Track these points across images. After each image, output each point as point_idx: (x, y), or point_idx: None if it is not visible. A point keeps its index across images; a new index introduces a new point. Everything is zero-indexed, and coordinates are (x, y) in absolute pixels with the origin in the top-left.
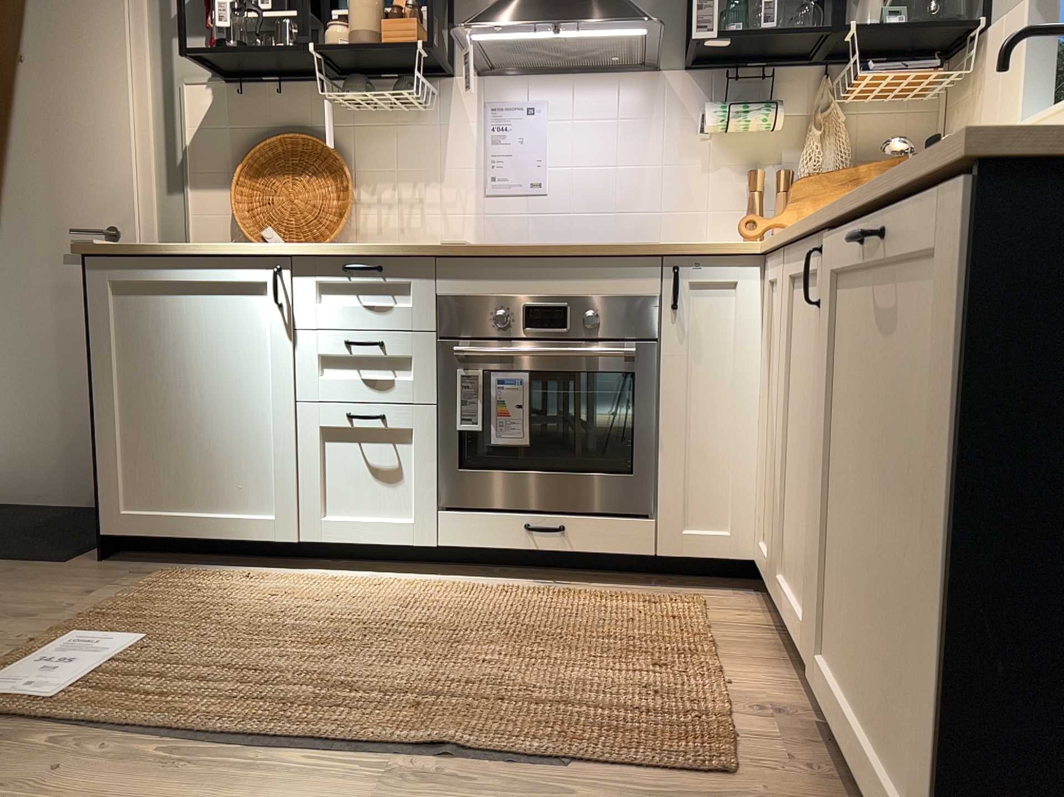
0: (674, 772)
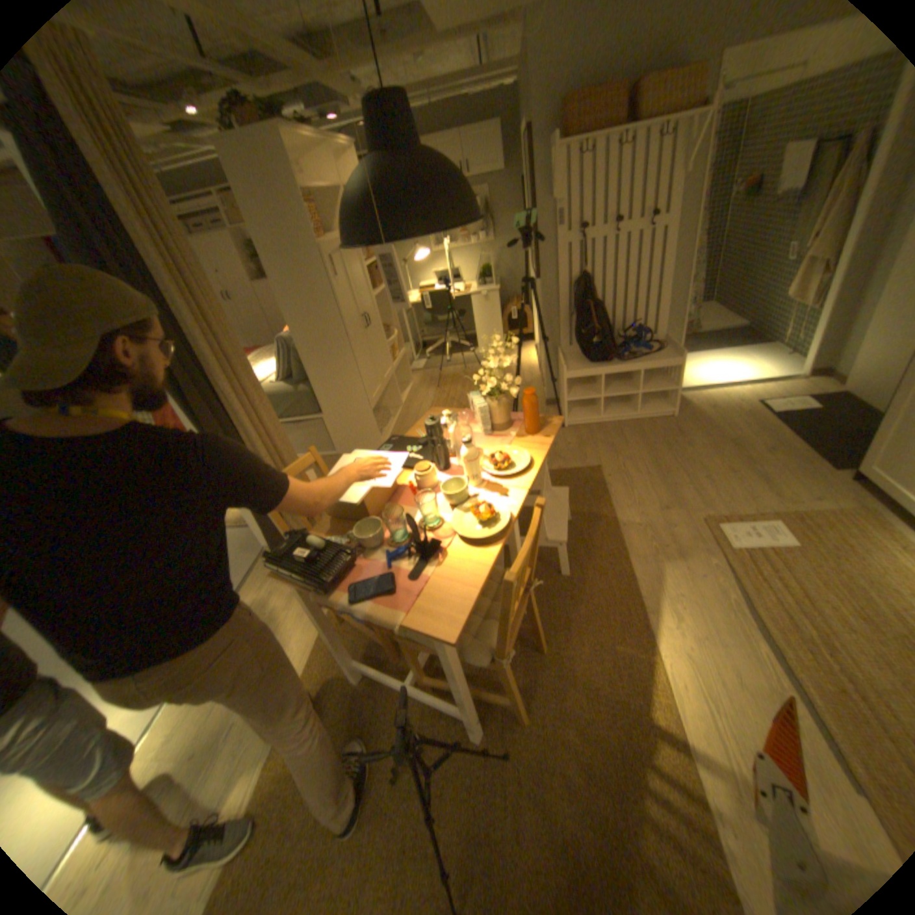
0: None
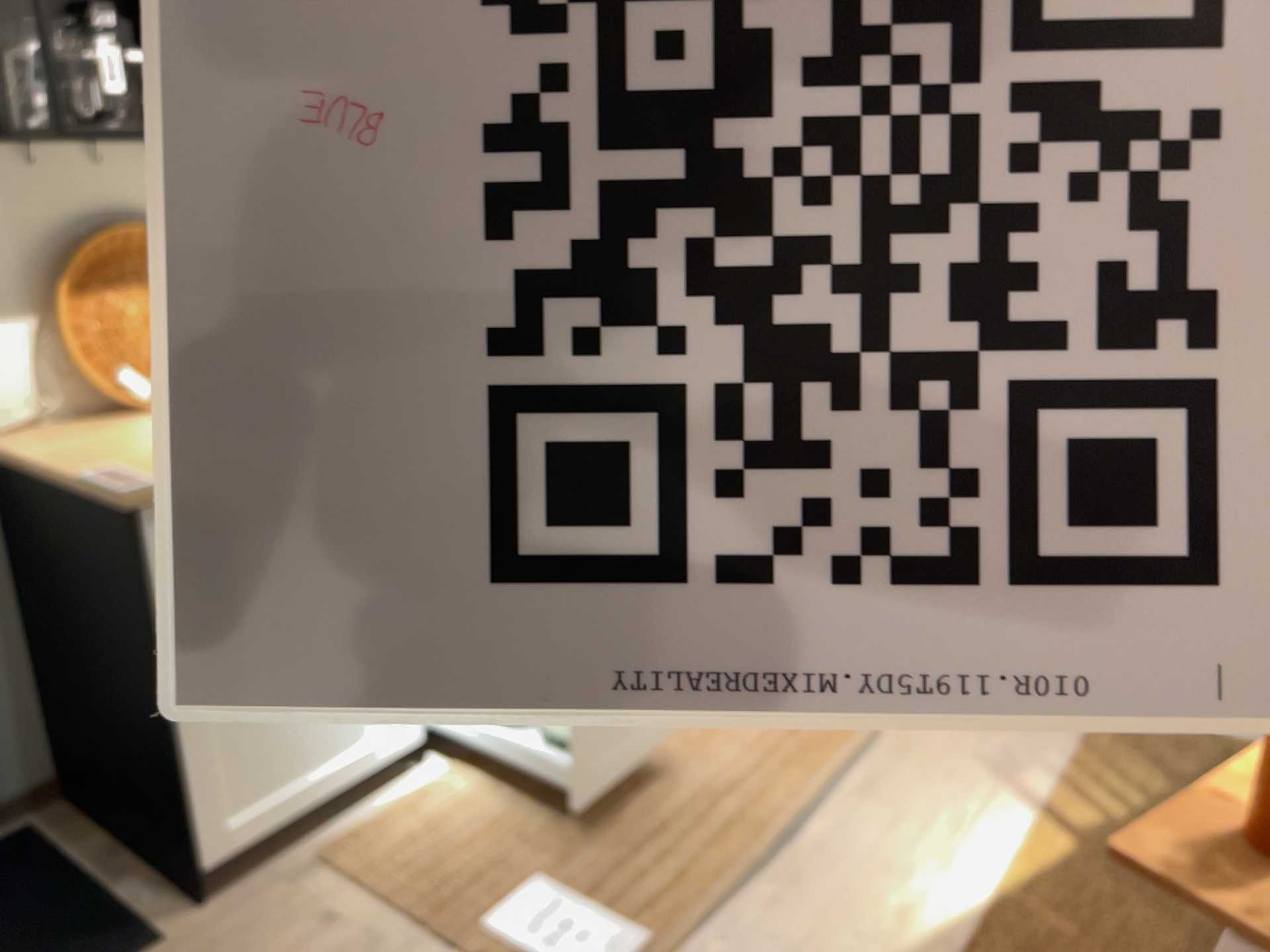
0: None
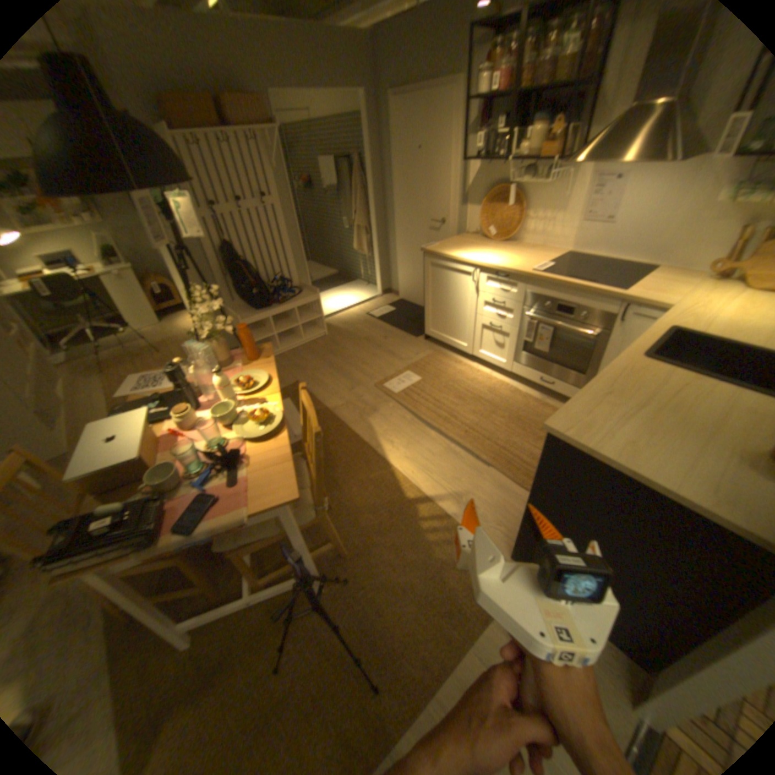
0: (511, 480)
